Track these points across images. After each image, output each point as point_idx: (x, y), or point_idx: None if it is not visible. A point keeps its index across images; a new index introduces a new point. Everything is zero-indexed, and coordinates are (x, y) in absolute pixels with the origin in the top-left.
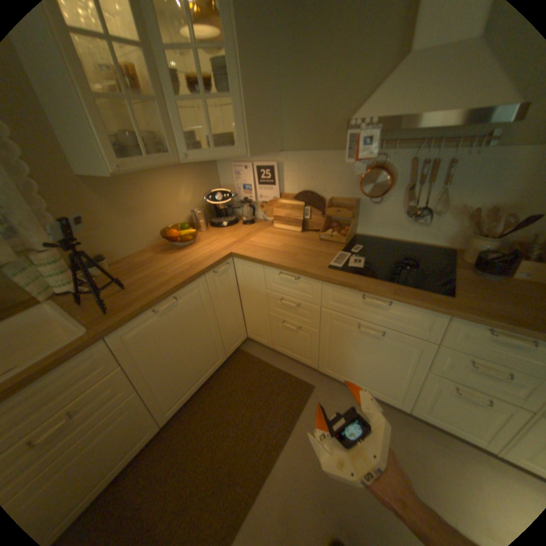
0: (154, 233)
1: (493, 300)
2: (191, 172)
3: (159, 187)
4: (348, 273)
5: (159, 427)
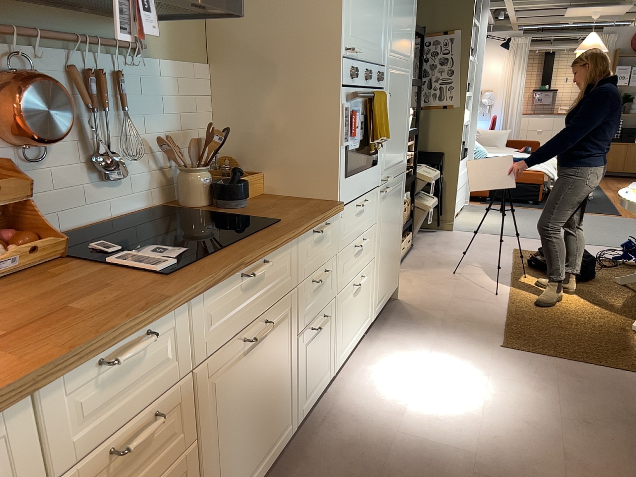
0: None
1: (283, 211)
2: None
3: None
4: (195, 262)
5: None
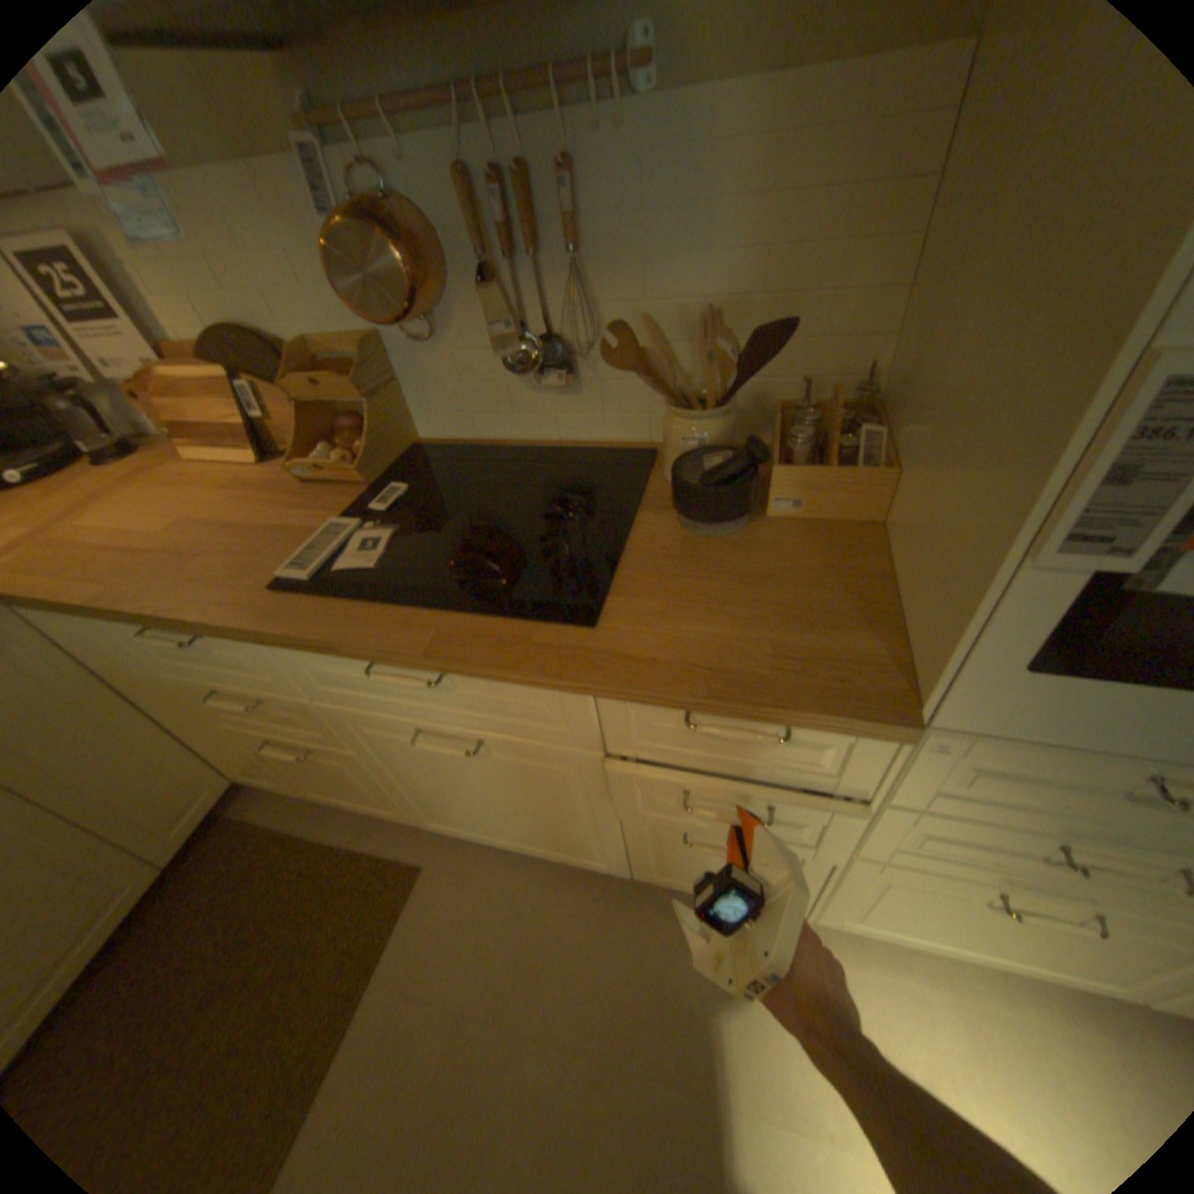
0: None
1: (696, 611)
2: None
3: None
4: (322, 596)
5: None
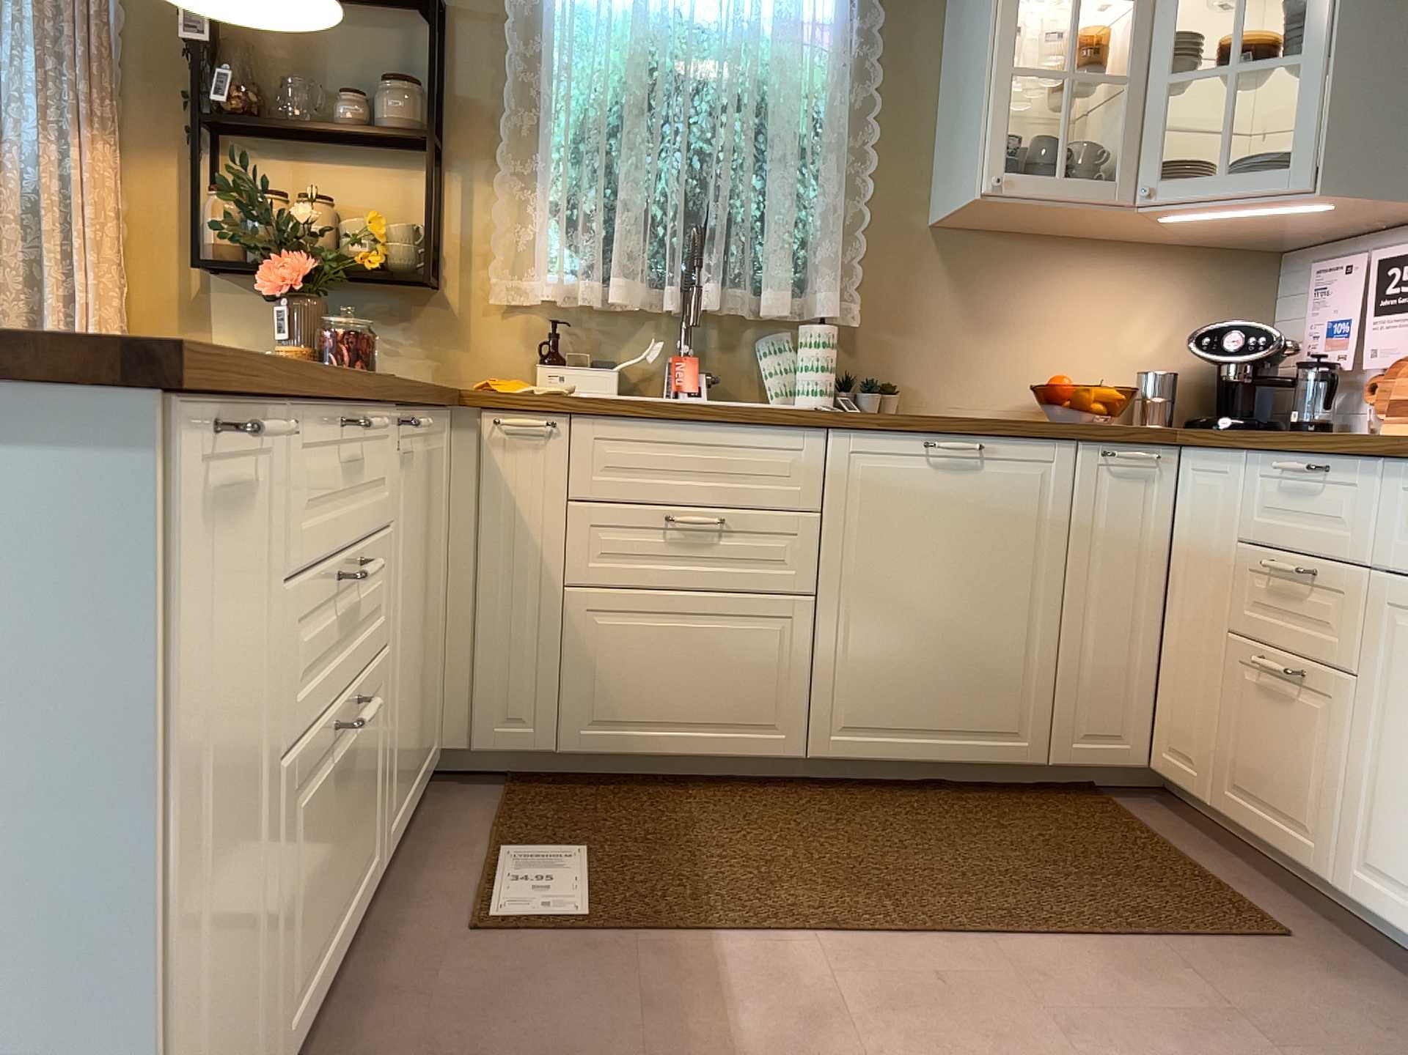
0: (1024, 390)
1: None
2: (1186, 280)
3: (1082, 290)
4: None
5: (806, 758)
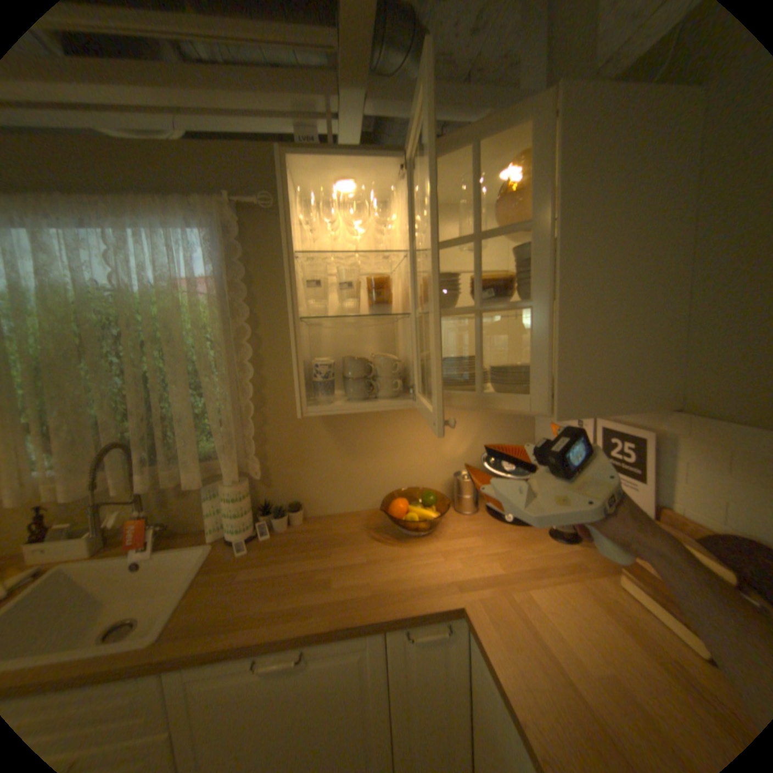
0: (385, 489)
1: None
2: None
3: (414, 424)
4: None
5: None
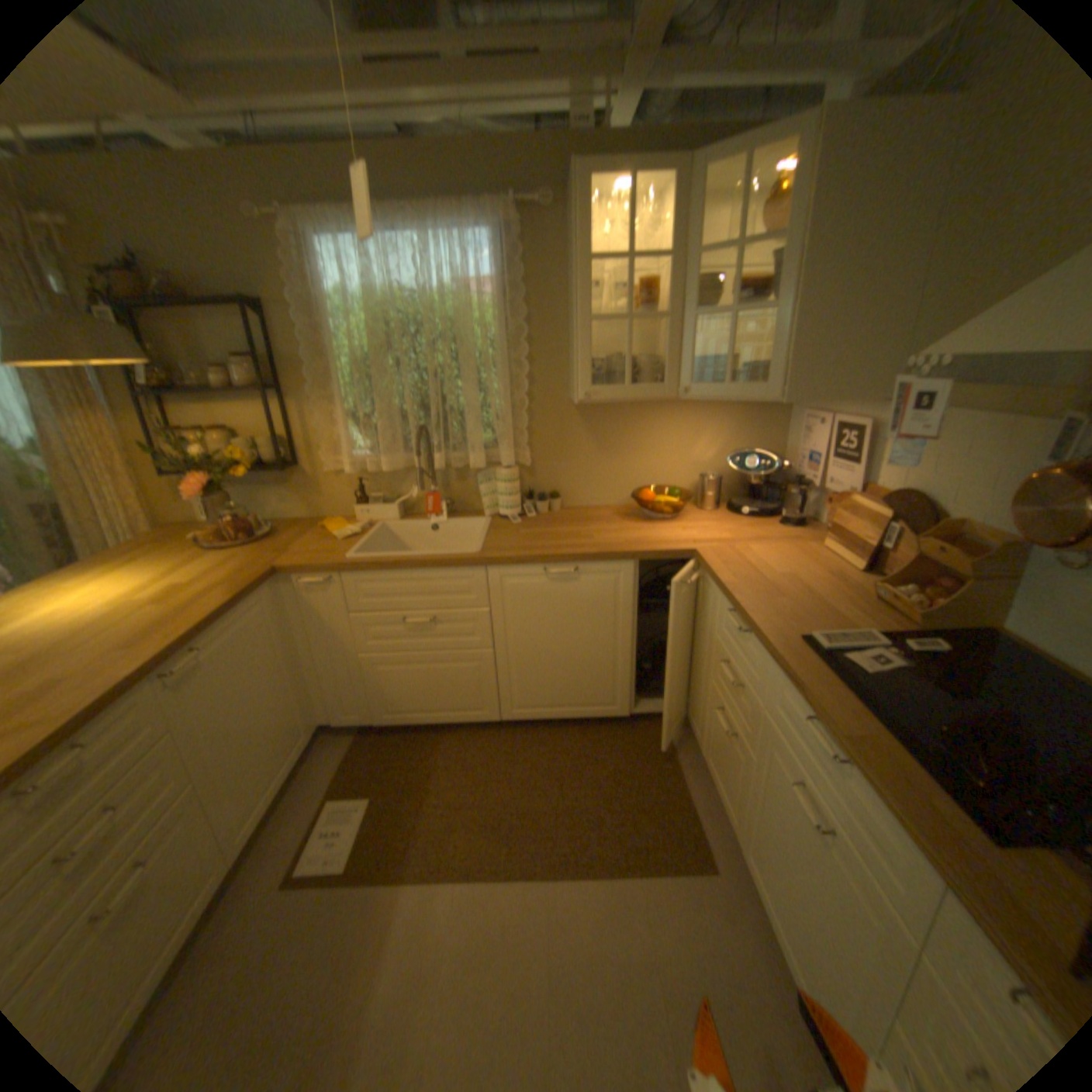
0: (633, 487)
1: None
2: (731, 413)
3: (666, 426)
4: (824, 664)
5: (501, 718)
